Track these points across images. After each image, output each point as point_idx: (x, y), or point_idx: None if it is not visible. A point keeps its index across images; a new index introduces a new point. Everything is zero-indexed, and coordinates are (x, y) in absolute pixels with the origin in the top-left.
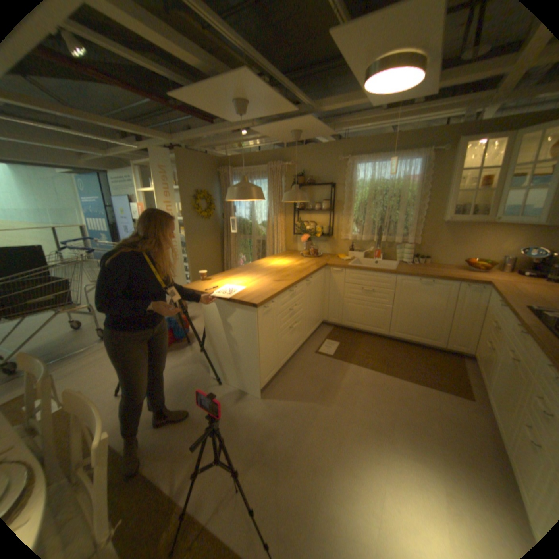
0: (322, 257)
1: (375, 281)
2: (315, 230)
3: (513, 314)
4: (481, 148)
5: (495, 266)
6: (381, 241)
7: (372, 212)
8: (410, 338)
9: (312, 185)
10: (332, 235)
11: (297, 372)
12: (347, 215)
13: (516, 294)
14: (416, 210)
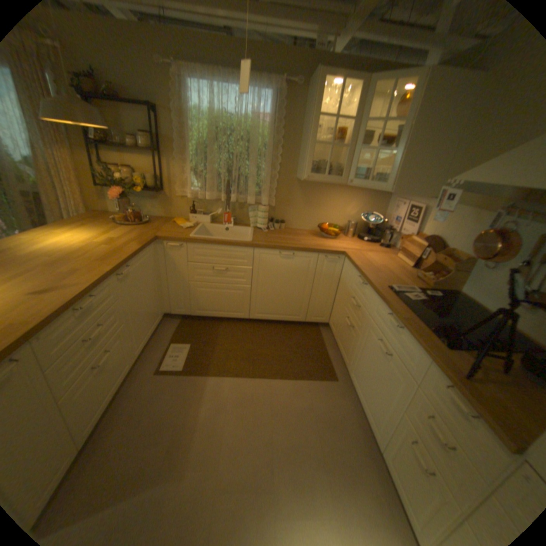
0: (151, 224)
1: (228, 257)
2: (132, 181)
3: (380, 298)
4: (333, 92)
5: (341, 232)
6: (231, 201)
7: (216, 159)
8: (271, 317)
9: (115, 101)
10: (163, 189)
11: (123, 428)
12: (181, 160)
13: (372, 268)
14: (269, 163)
